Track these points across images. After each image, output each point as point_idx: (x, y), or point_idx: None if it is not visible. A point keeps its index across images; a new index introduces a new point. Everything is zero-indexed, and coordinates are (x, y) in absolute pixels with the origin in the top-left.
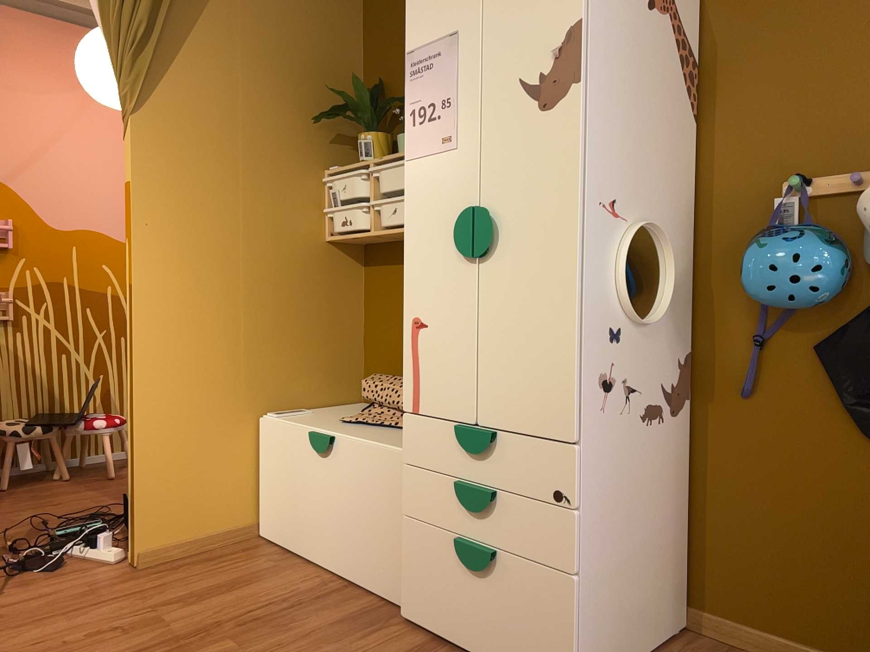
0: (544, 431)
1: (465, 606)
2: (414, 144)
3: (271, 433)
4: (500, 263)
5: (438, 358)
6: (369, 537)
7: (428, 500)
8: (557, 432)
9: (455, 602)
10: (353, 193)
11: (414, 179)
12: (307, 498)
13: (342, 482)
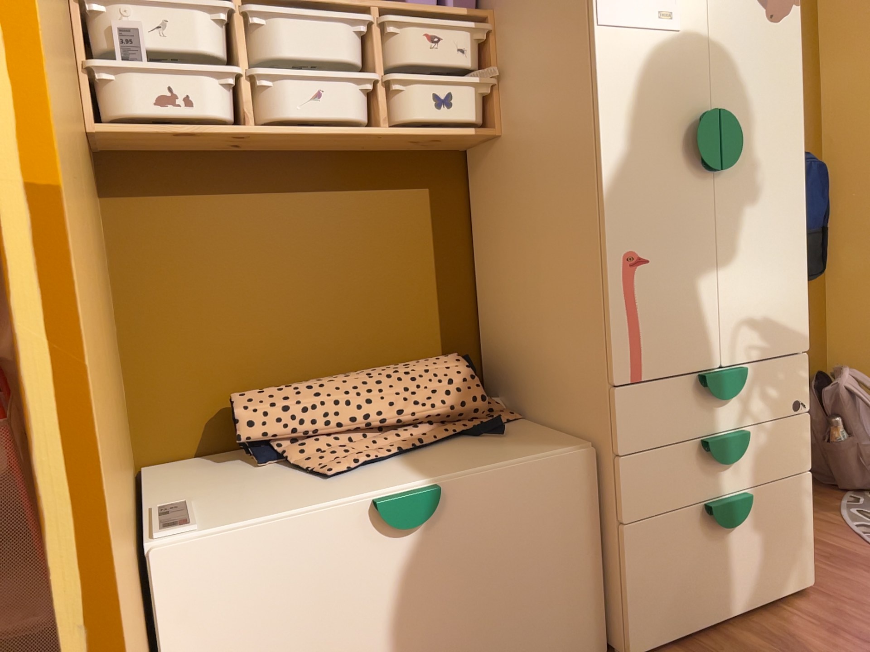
0: (784, 348)
1: (716, 575)
2: (615, 6)
3: (217, 567)
4: (737, 180)
5: (670, 301)
6: (533, 603)
7: (664, 484)
8: (796, 344)
9: (706, 579)
10: (184, 44)
11: (617, 59)
12: (369, 634)
13: (467, 553)
